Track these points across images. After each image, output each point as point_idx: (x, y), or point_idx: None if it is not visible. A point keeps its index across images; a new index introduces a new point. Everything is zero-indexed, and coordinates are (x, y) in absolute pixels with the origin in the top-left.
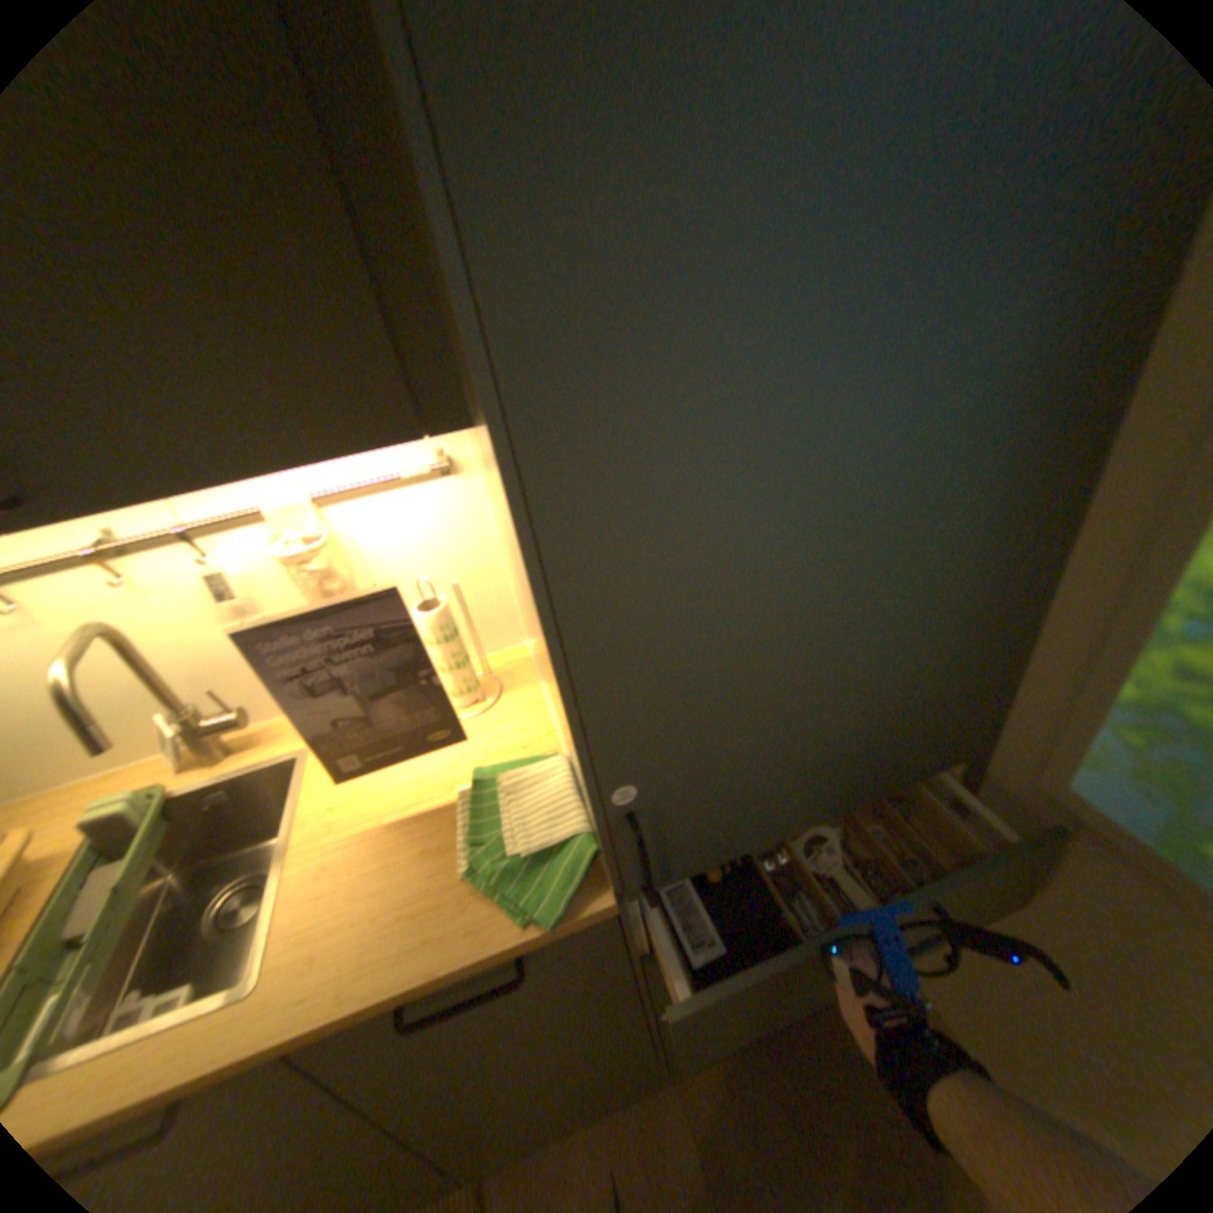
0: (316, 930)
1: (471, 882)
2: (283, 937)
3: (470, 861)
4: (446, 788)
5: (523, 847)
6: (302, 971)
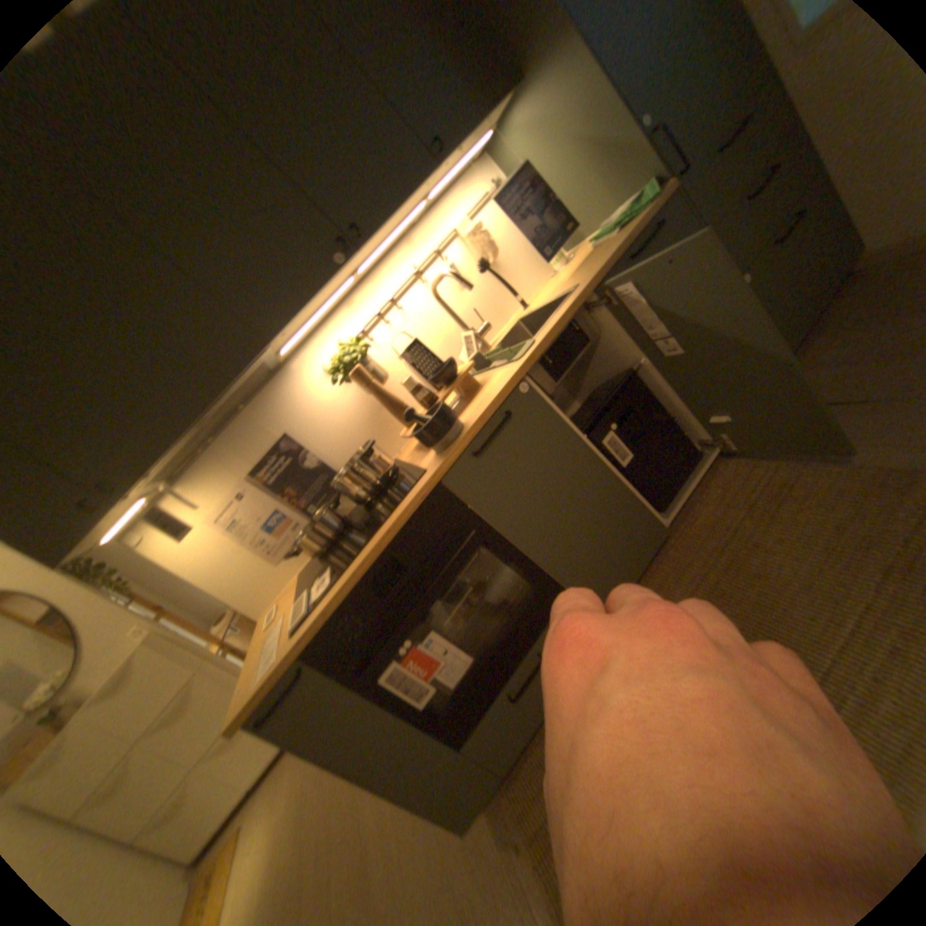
0: (581, 273)
1: (620, 223)
2: (572, 284)
3: (614, 228)
4: (583, 255)
5: (629, 204)
6: (589, 270)
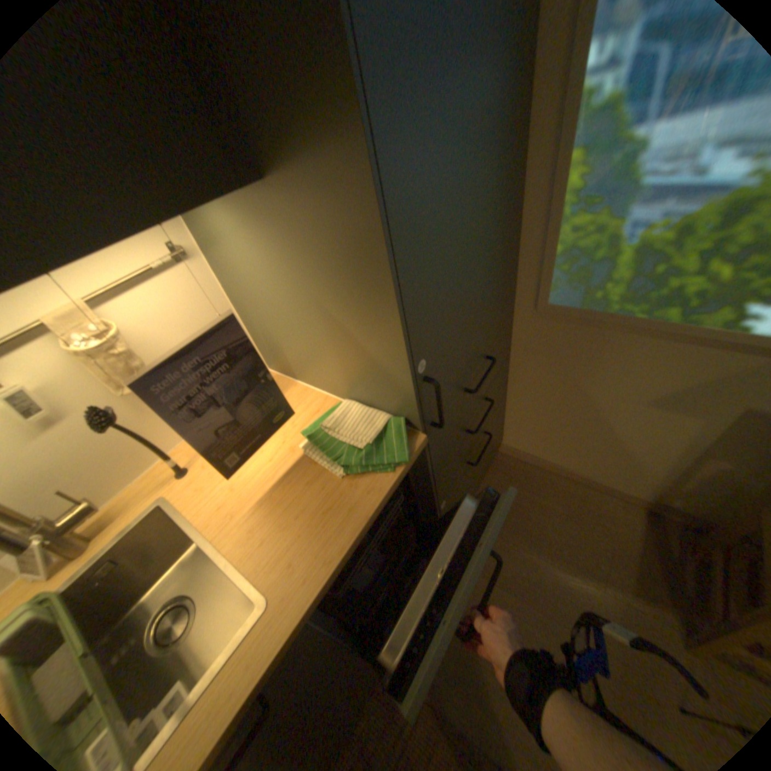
0: (276, 553)
1: (350, 472)
2: (257, 572)
3: (340, 466)
4: (289, 453)
5: (366, 440)
6: (288, 572)
